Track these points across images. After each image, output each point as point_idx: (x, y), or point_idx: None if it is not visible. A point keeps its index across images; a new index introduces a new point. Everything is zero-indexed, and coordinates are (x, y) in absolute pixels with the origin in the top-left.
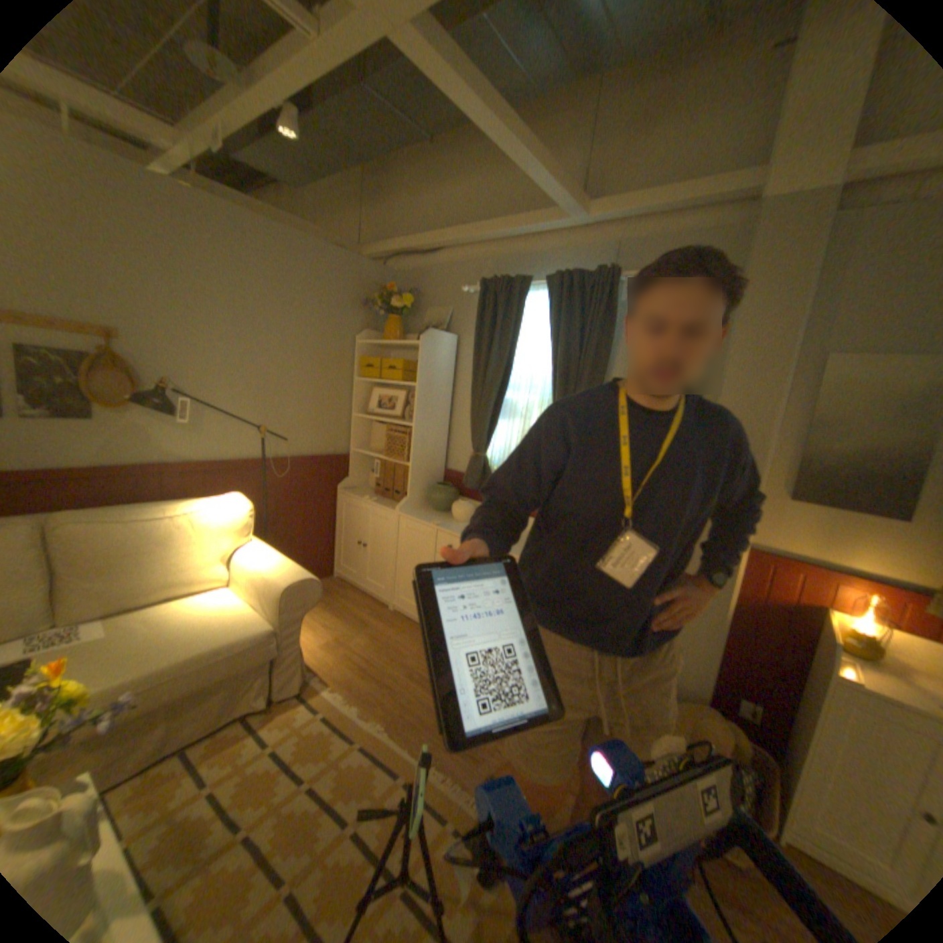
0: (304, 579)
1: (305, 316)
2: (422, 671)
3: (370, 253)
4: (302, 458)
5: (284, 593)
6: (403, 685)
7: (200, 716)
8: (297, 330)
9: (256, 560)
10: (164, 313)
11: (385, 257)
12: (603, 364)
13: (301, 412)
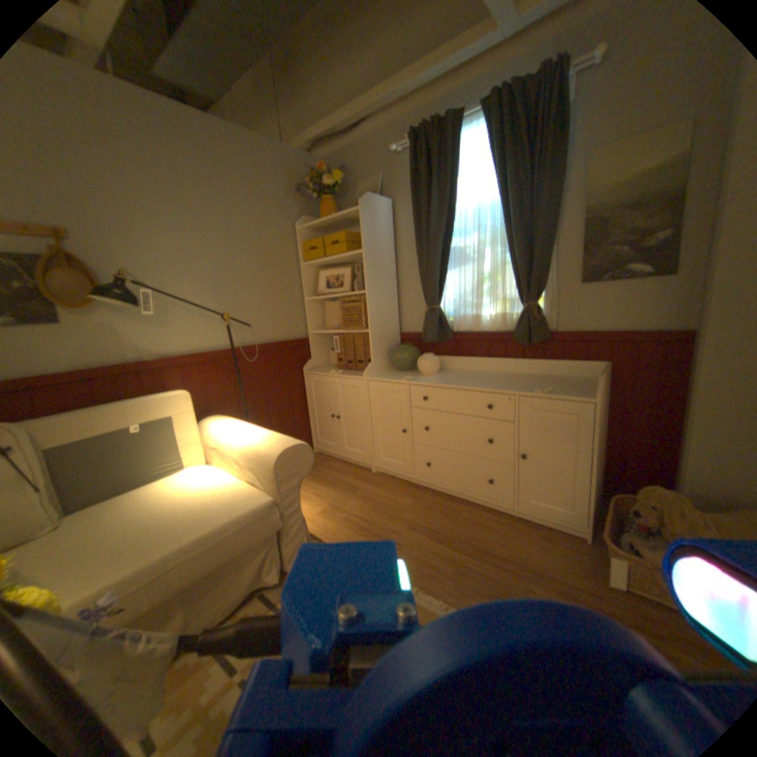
0: (294, 444)
1: (245, 205)
2: (422, 521)
3: (294, 145)
4: (267, 343)
5: (278, 459)
6: (408, 536)
7: (216, 596)
8: (241, 219)
9: (243, 435)
10: (110, 207)
11: (308, 146)
12: (562, 172)
13: (259, 300)
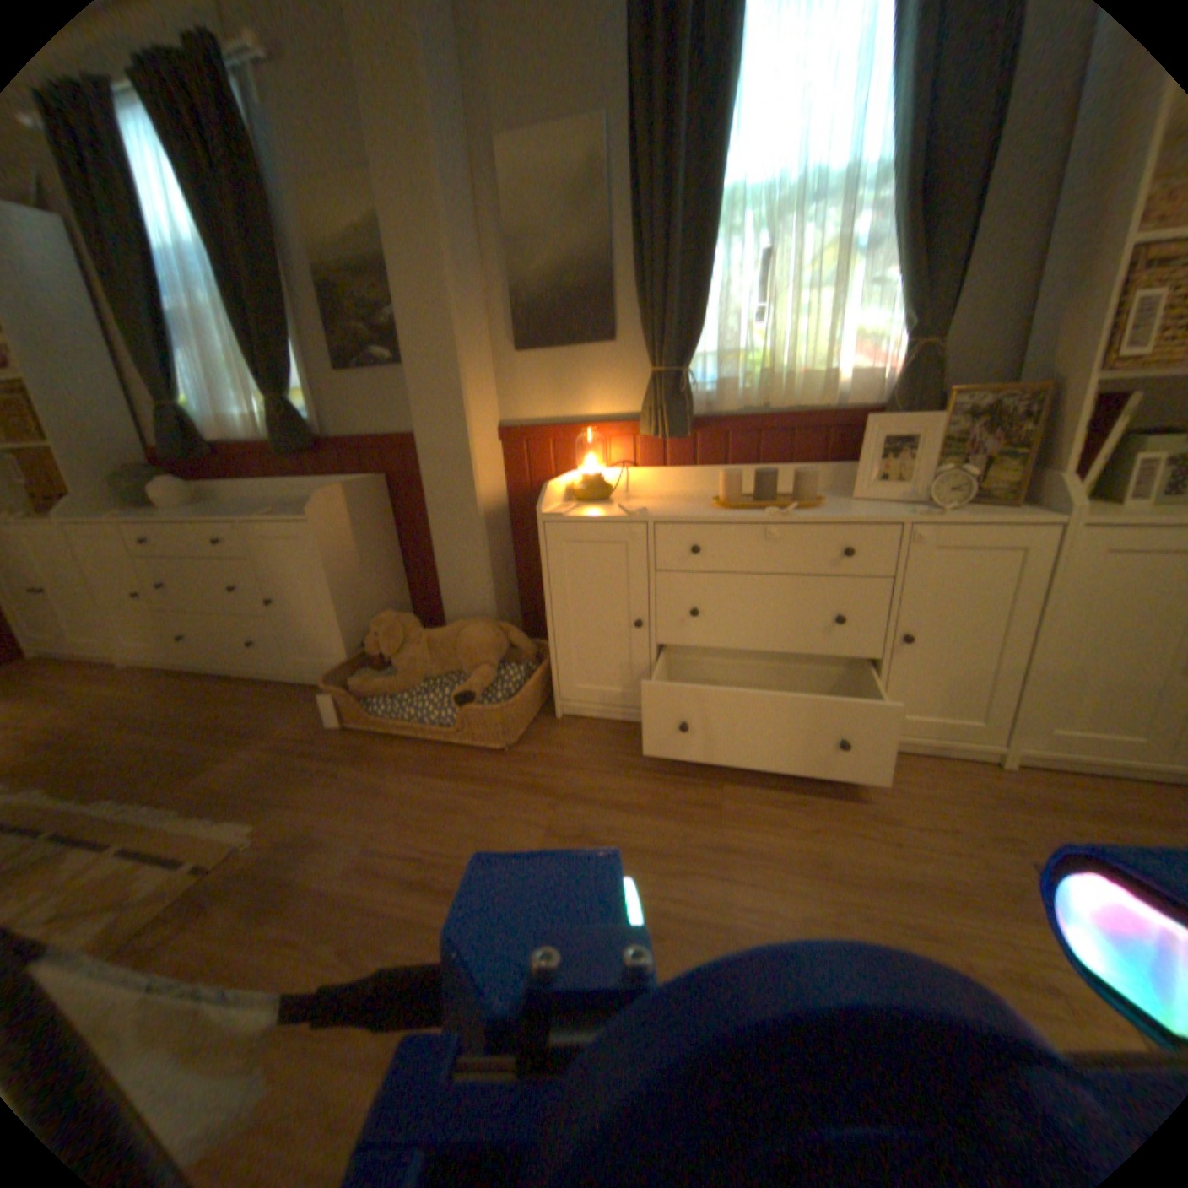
0: None
1: None
2: (147, 714)
3: None
4: None
5: None
6: (107, 736)
7: None
8: None
9: None
10: None
11: None
12: (263, 212)
13: None
